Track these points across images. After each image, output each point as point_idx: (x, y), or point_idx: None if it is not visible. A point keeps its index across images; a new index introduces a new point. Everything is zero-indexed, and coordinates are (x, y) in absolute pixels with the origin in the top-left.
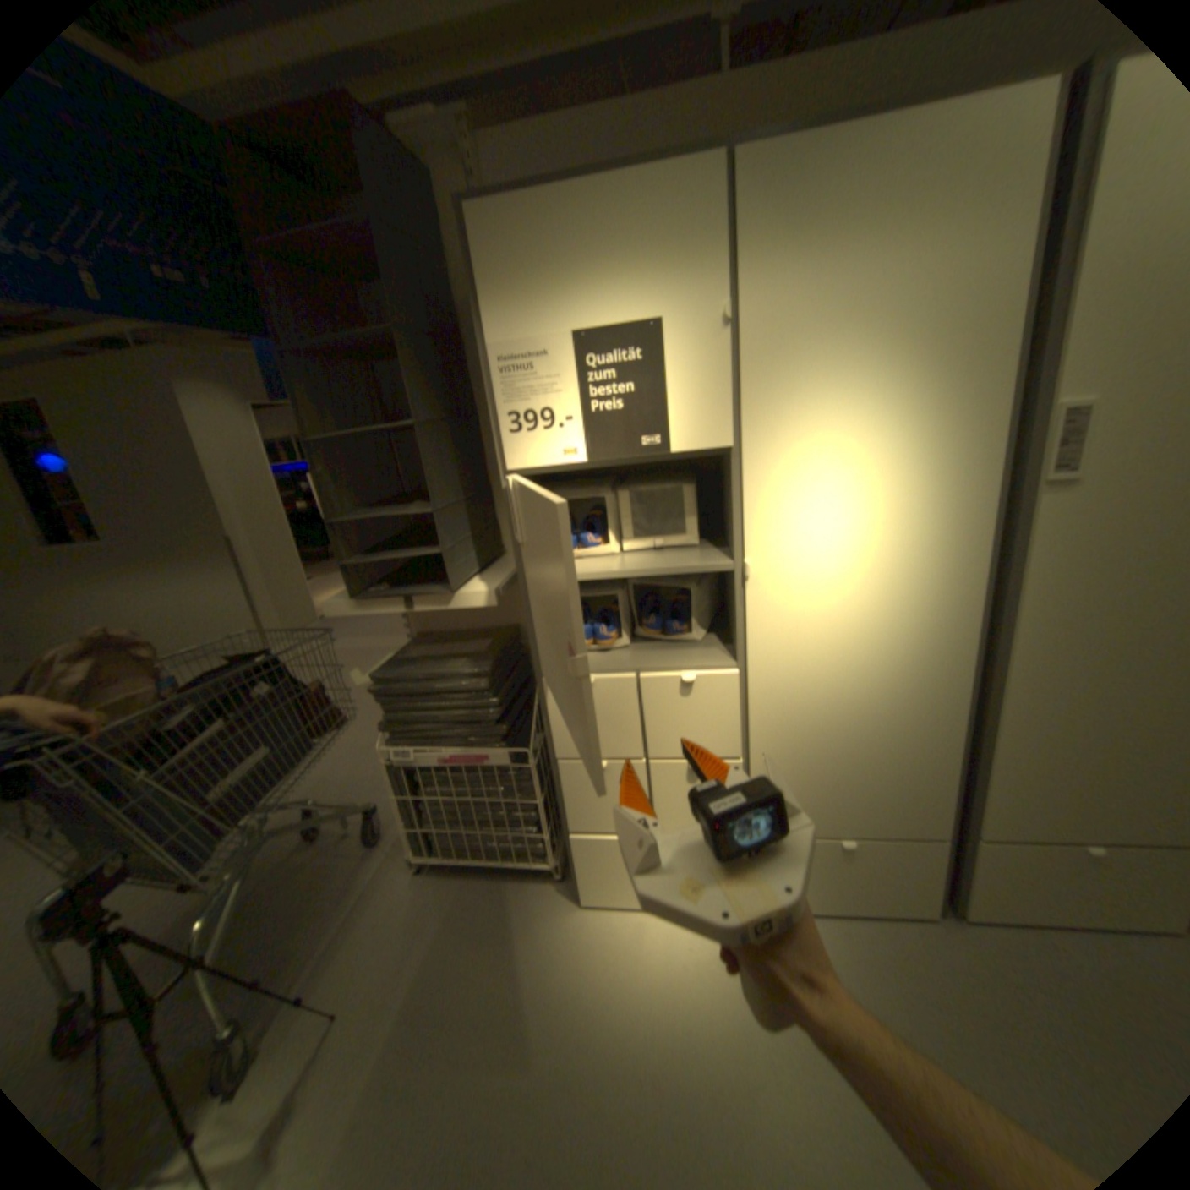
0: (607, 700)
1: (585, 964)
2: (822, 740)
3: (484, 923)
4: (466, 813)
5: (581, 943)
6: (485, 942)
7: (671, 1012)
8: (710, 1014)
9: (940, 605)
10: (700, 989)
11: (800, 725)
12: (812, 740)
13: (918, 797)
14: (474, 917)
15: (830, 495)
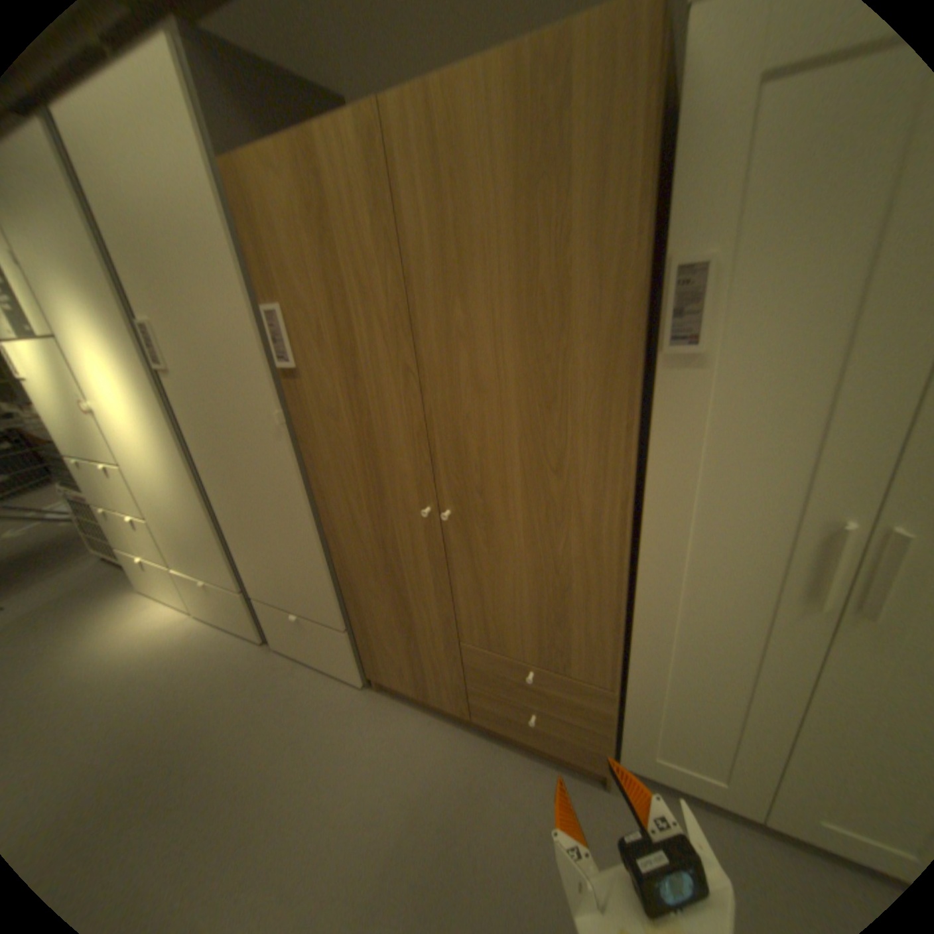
0: (86, 474)
1: (105, 616)
2: (163, 515)
3: (96, 588)
4: (96, 529)
5: (116, 607)
6: (86, 596)
7: (105, 645)
8: (117, 651)
9: (159, 441)
10: (128, 640)
11: (151, 504)
12: (159, 515)
13: (212, 561)
14: (96, 585)
15: (92, 367)
